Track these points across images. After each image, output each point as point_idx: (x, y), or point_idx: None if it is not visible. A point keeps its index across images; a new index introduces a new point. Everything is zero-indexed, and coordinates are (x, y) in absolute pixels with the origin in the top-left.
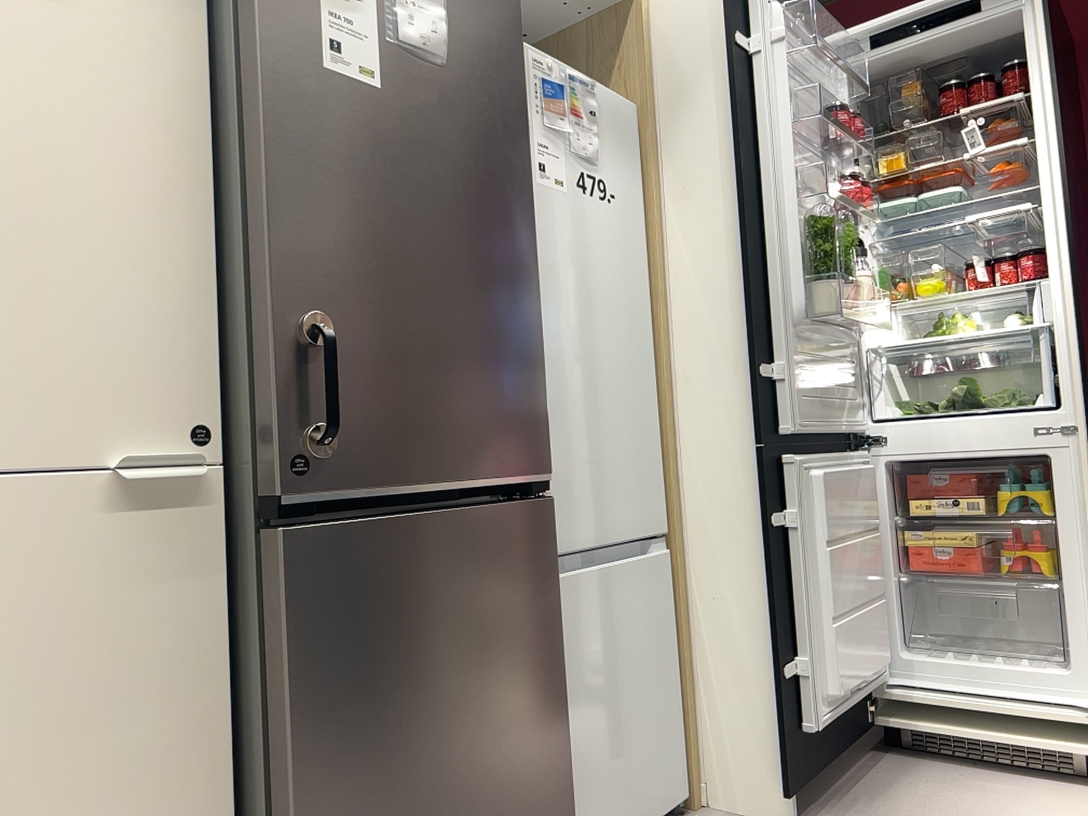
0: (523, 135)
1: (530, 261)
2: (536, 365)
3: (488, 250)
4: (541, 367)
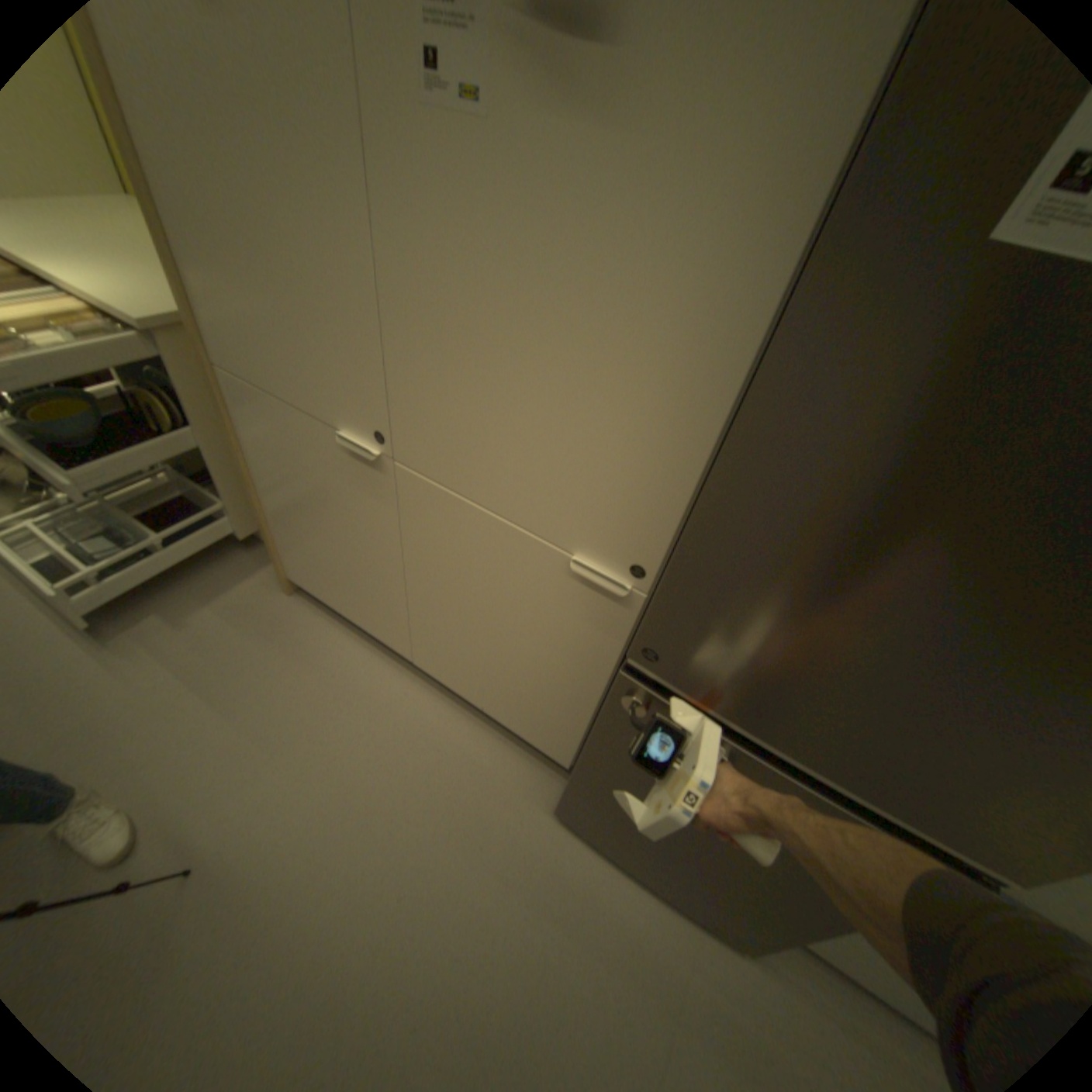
0: None
1: None
2: None
3: None
4: None
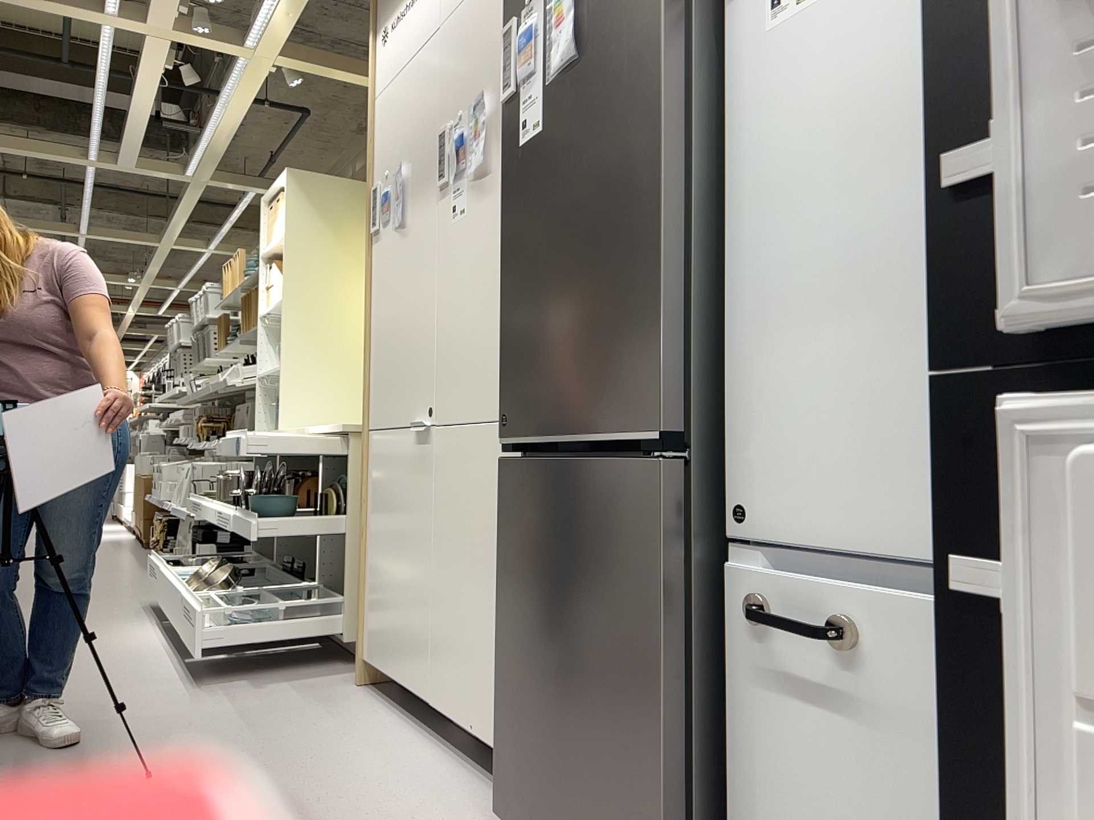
0: (656, 38)
1: (654, 188)
2: (653, 309)
3: (609, 207)
4: (660, 308)
